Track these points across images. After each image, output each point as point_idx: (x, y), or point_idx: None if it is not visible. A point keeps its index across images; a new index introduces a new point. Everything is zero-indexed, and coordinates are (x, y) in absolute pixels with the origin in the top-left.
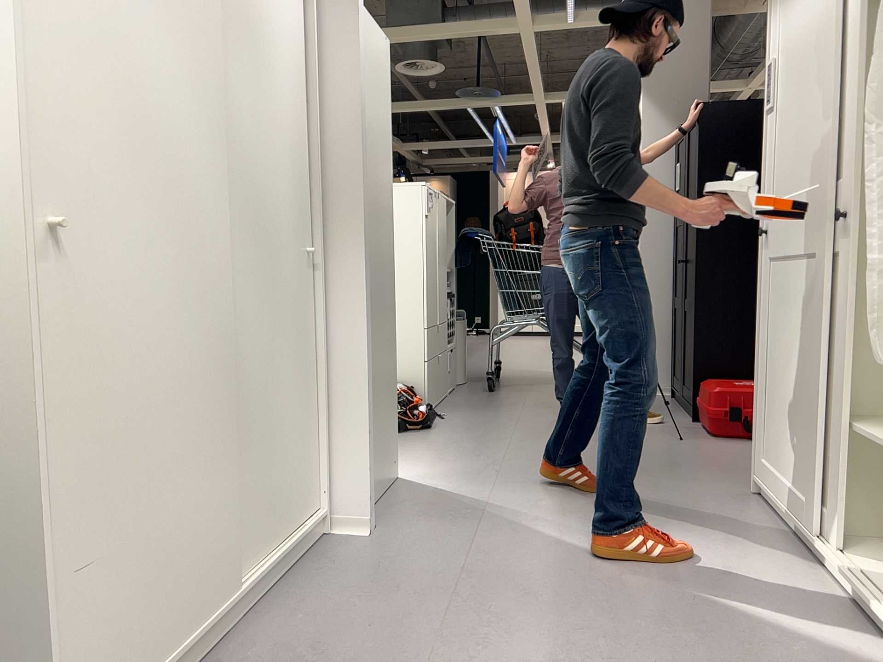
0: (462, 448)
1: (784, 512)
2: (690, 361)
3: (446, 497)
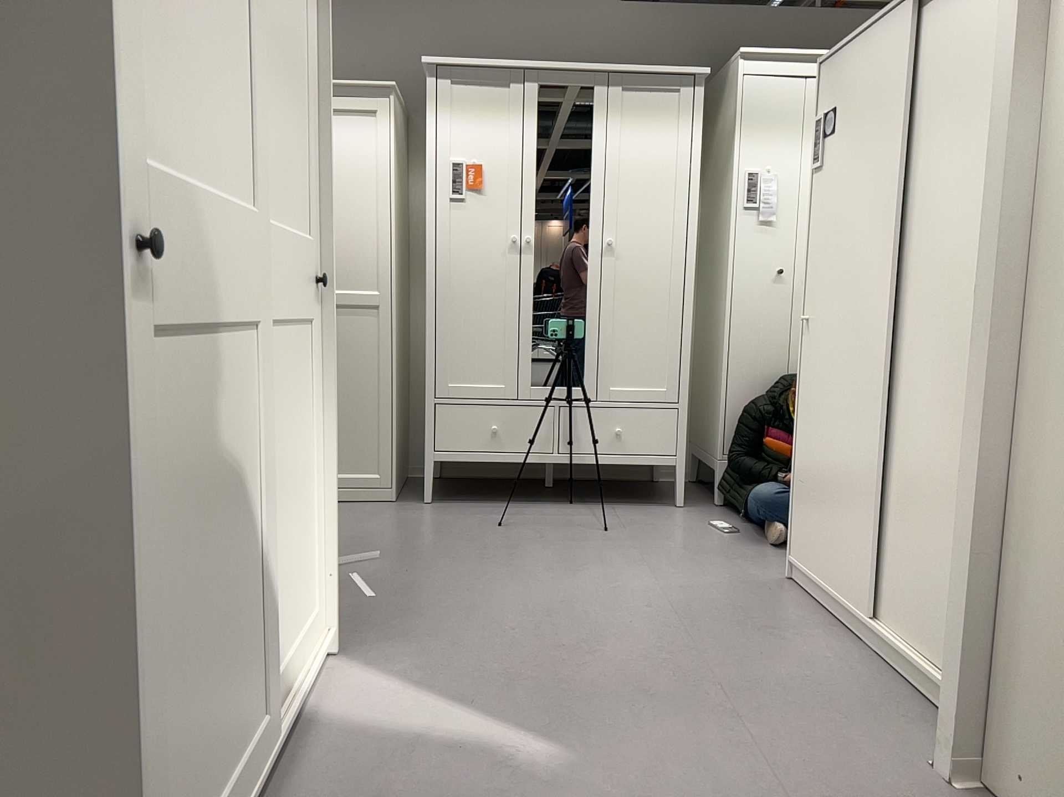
0: None
1: None
2: None
3: None
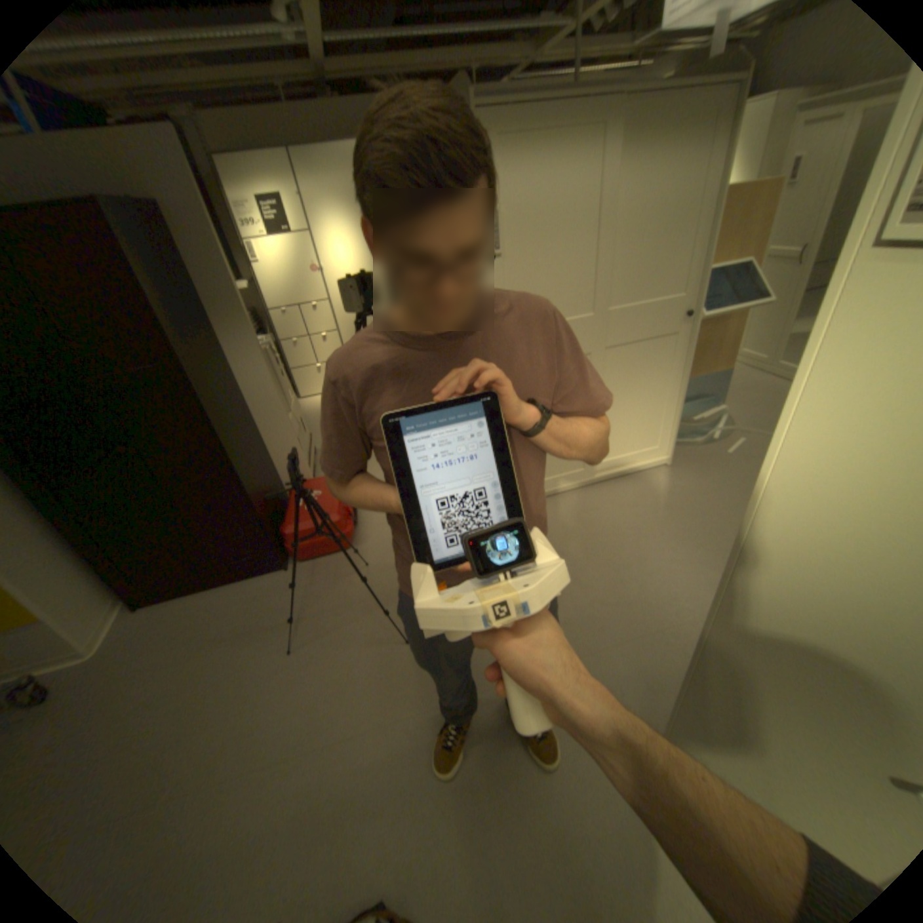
0: (485, 761)
1: (564, 487)
2: (261, 527)
3: (661, 676)
